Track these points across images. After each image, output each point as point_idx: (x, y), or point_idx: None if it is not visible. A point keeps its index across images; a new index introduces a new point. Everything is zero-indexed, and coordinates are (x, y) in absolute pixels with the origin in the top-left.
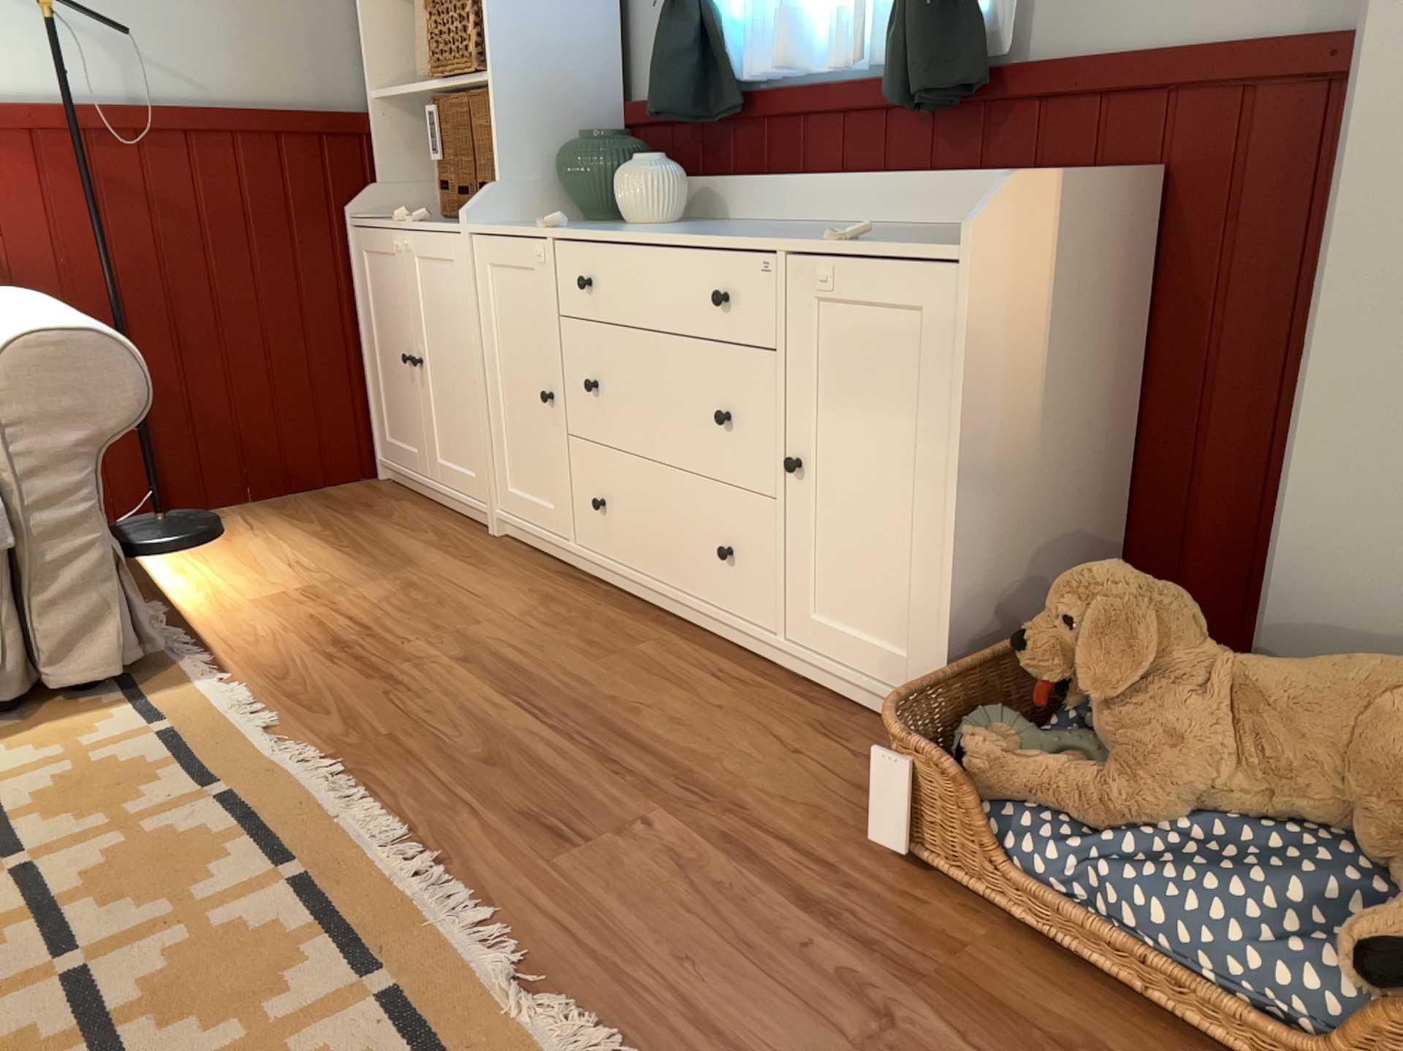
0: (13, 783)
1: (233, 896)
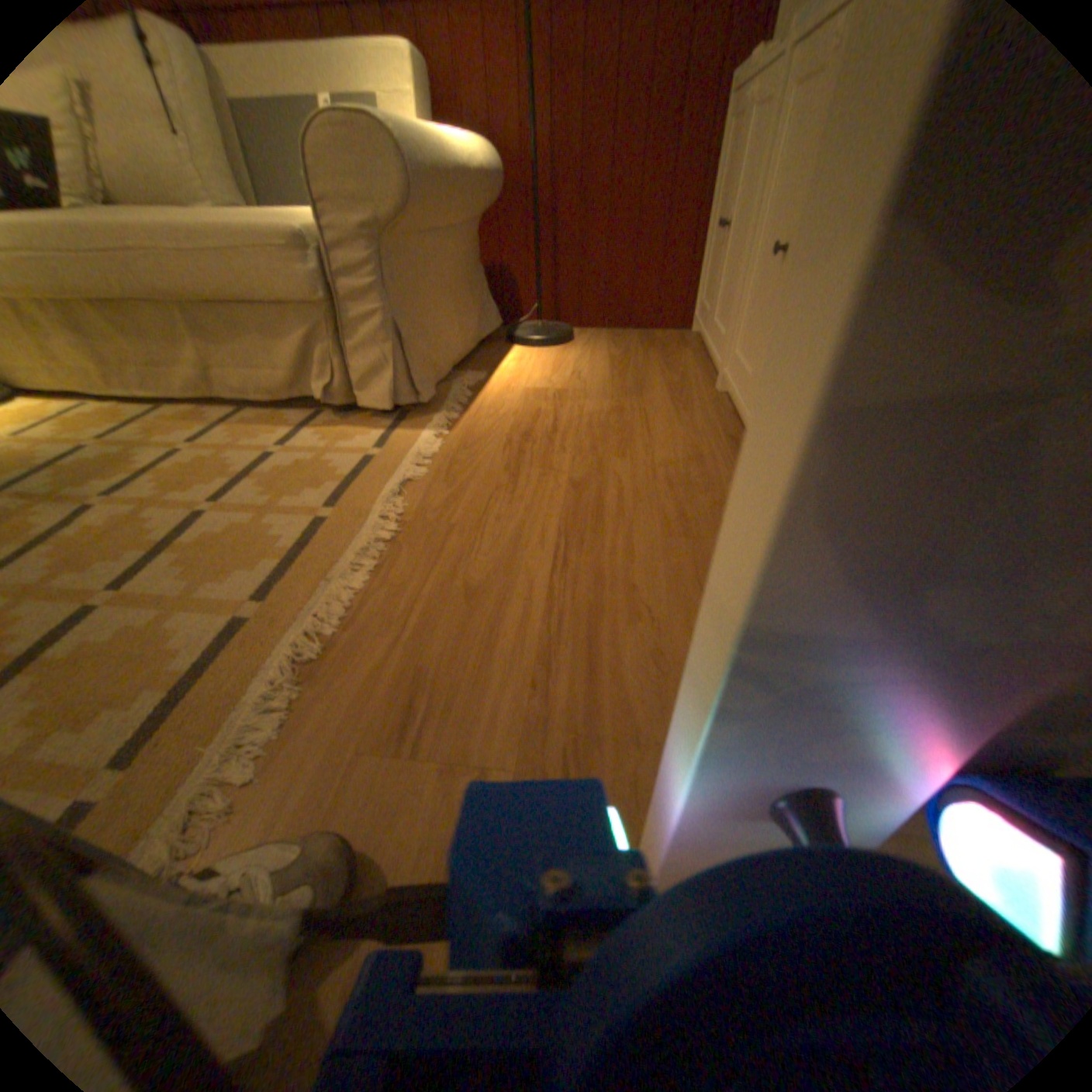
0: (279, 456)
1: (200, 611)
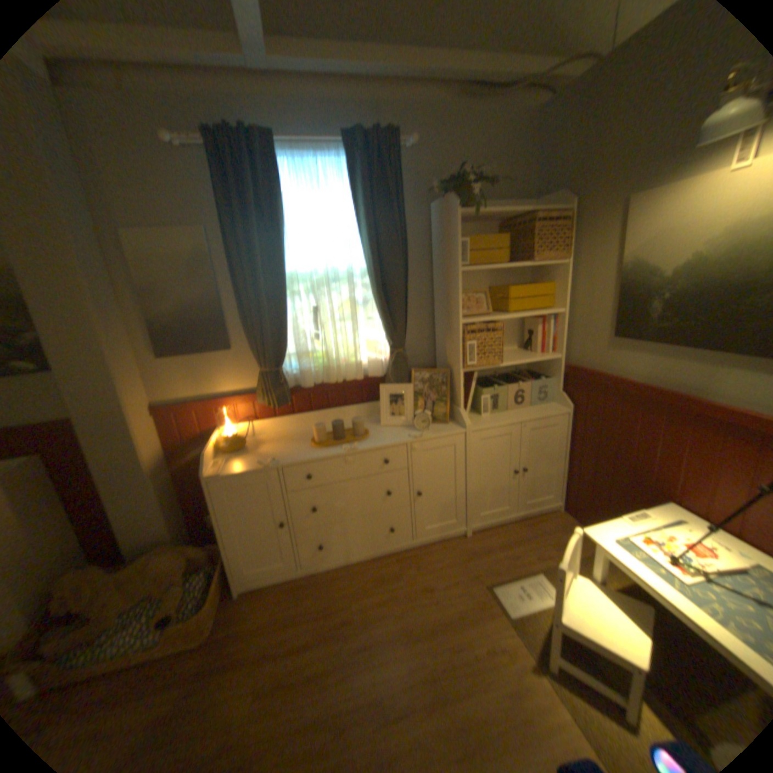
0: None
1: None
